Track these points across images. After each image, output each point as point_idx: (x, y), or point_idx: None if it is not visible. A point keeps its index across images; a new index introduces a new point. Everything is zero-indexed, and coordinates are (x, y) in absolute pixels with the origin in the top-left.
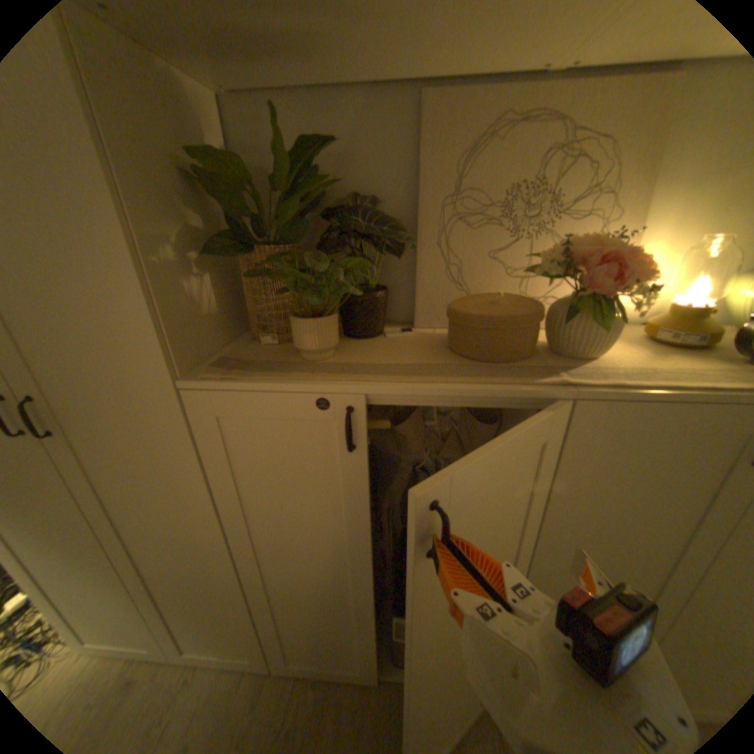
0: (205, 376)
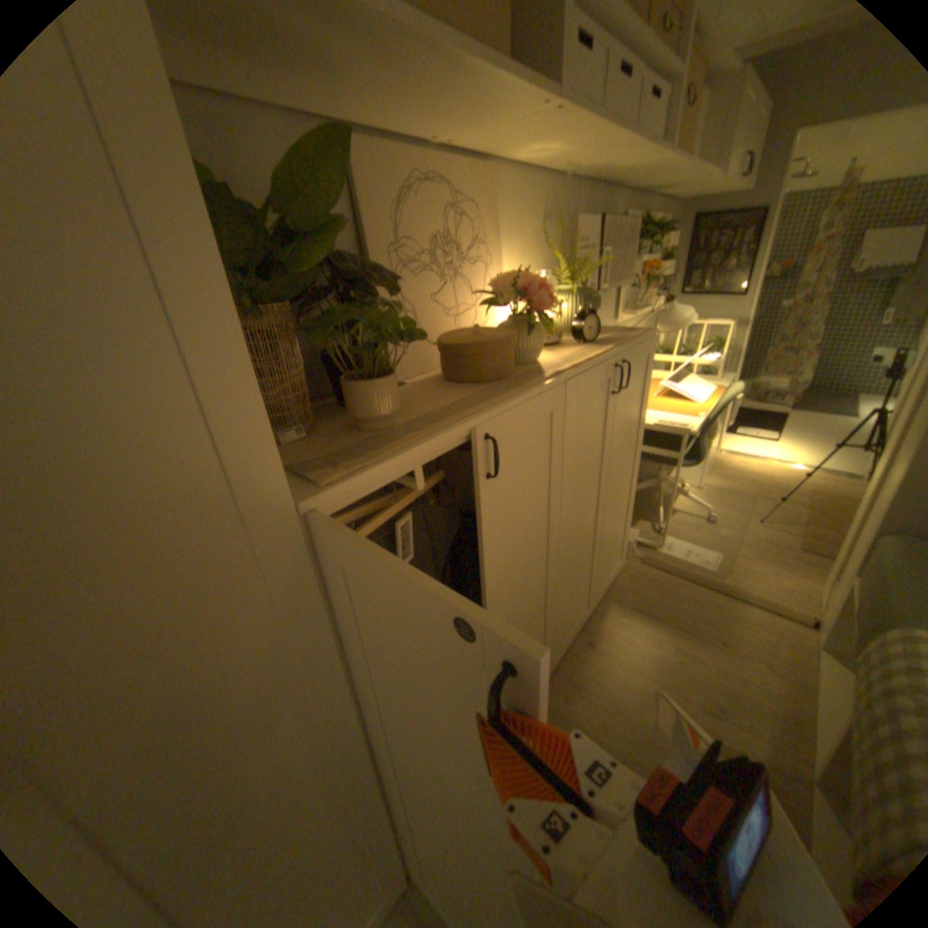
0: (331, 479)
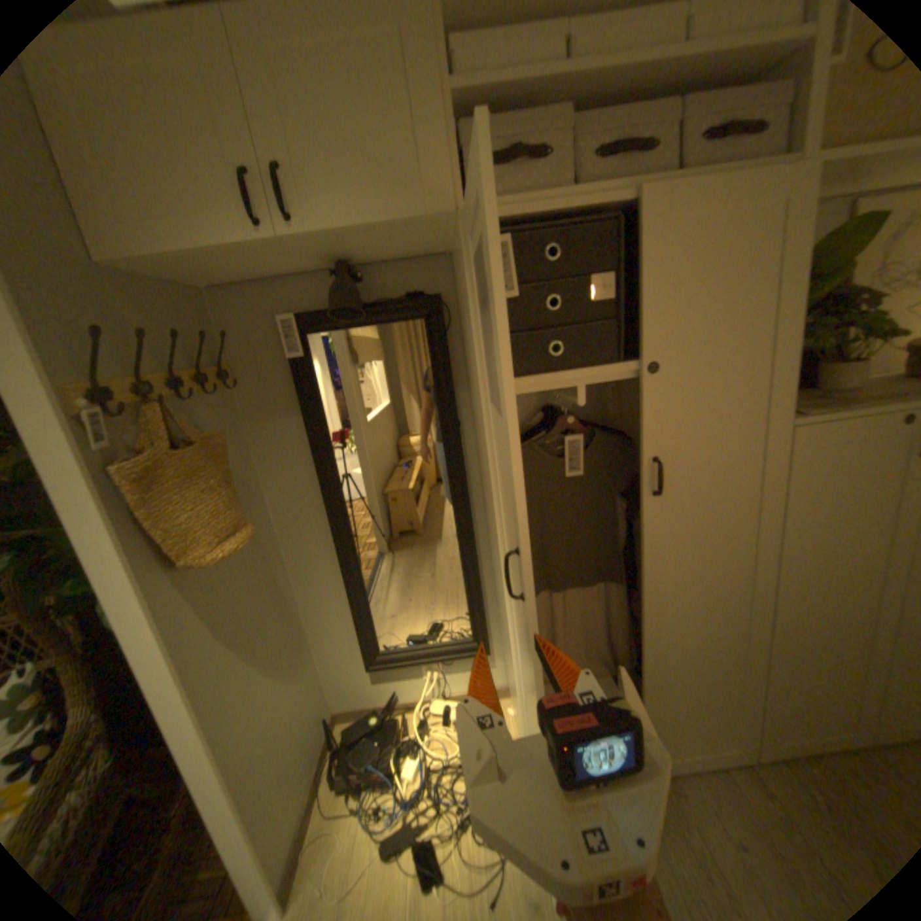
0: (814, 415)
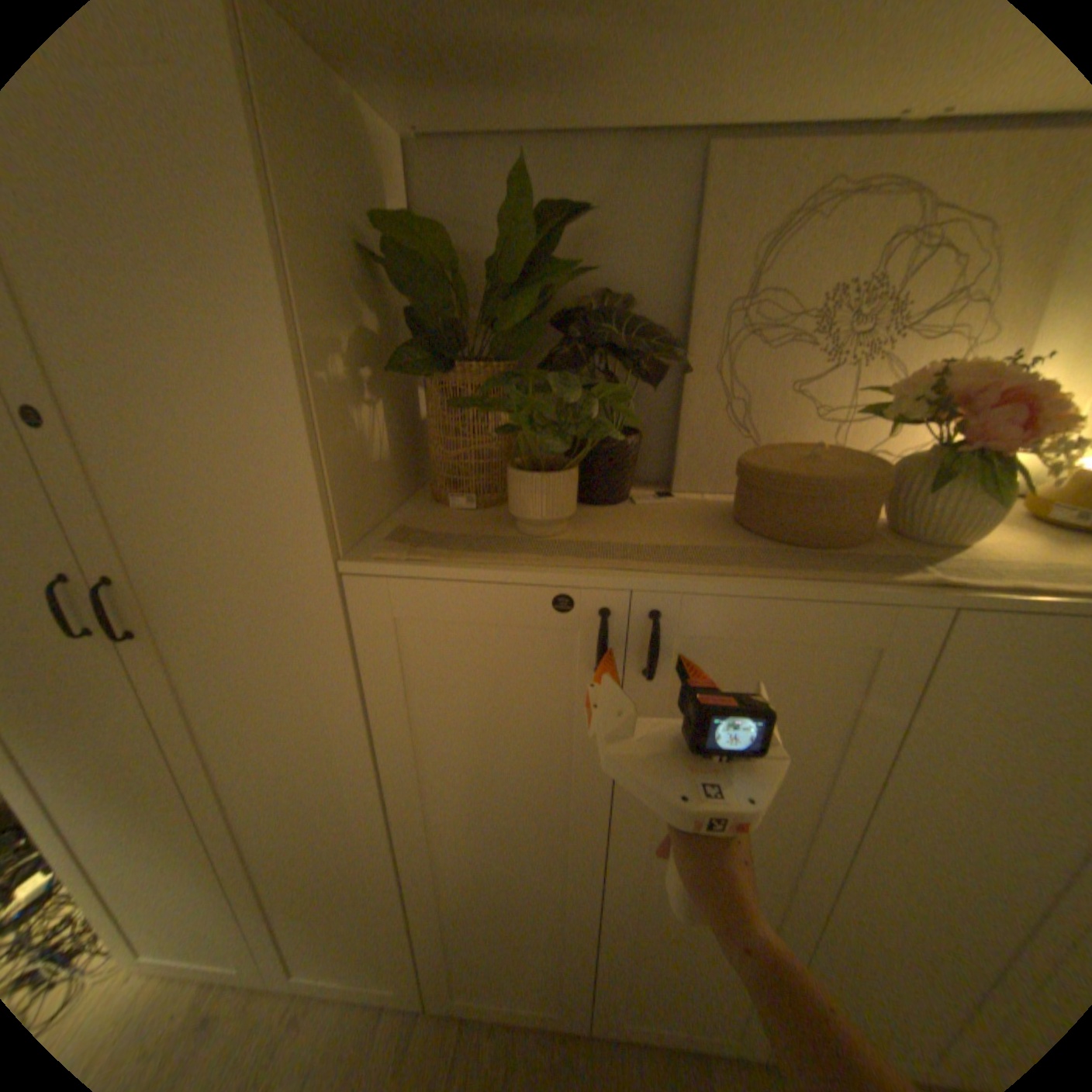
0: (384, 556)
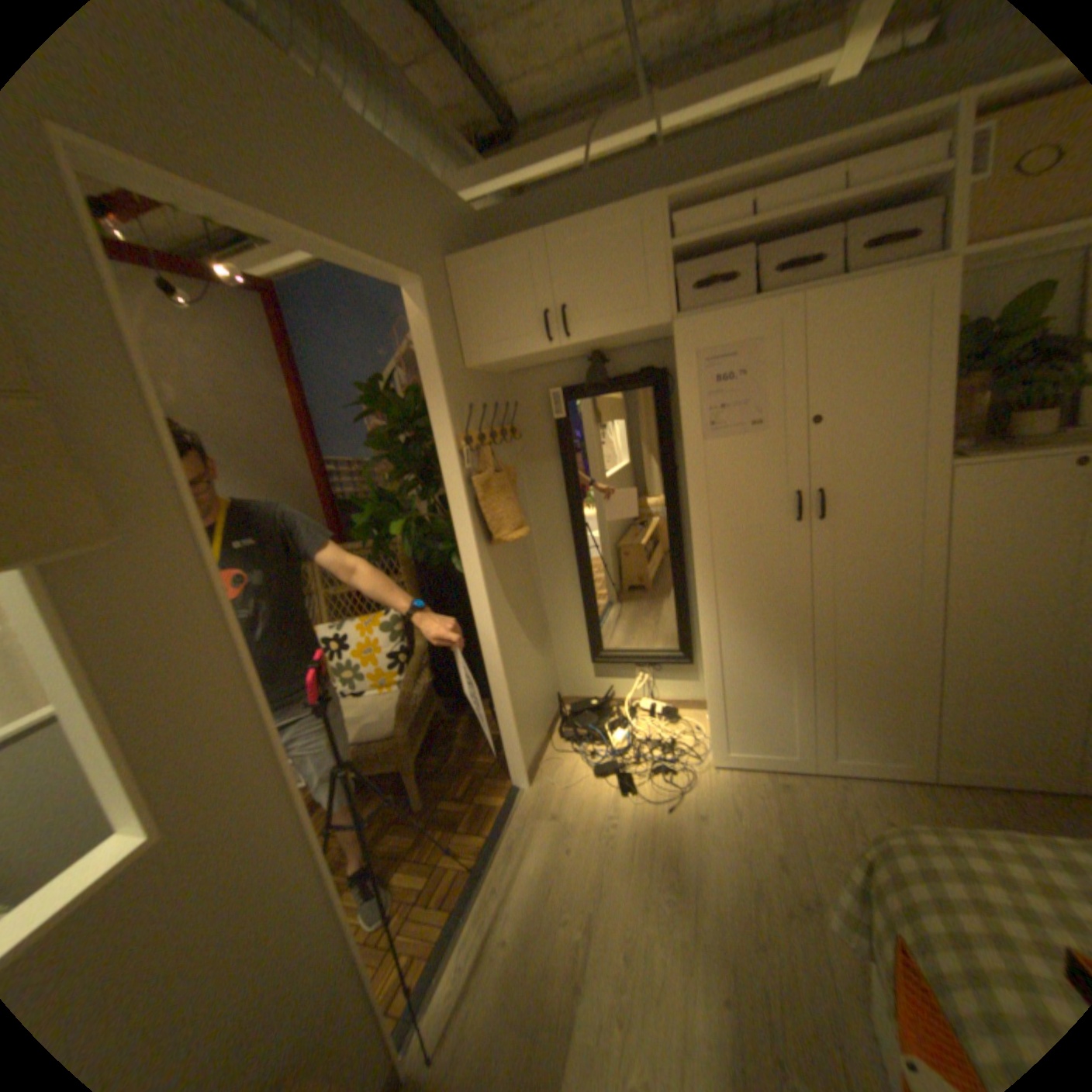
0: (975, 458)
